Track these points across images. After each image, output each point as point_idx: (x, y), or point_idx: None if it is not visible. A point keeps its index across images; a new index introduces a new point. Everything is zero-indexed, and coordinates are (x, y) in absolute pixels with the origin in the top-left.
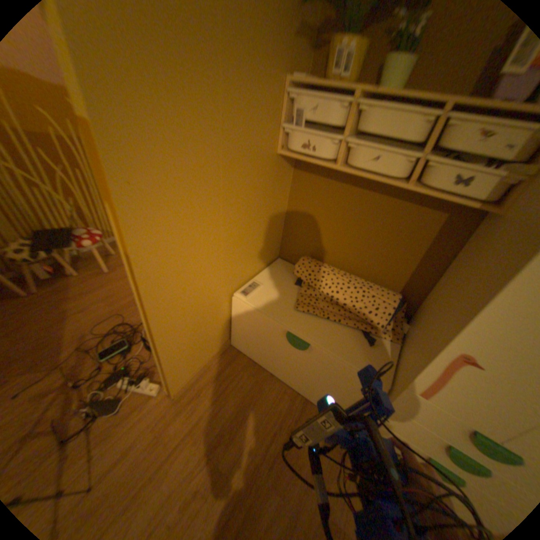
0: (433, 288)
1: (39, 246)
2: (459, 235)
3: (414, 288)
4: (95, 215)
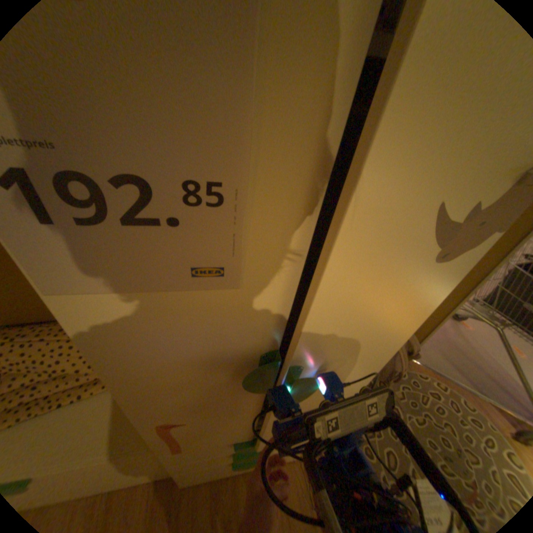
0: None
1: None
2: None
3: None
4: None
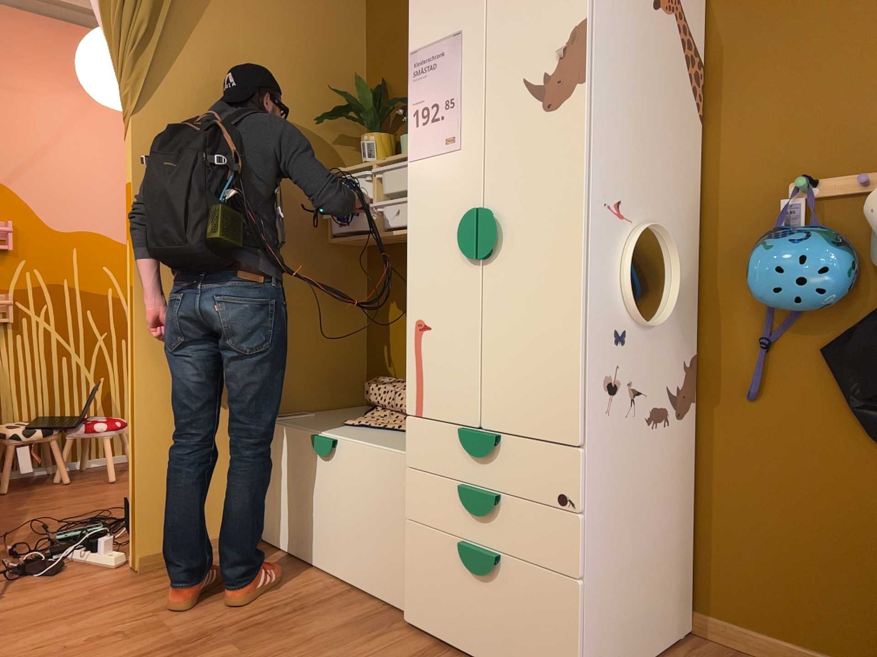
0: None
1: (35, 423)
2: None
3: None
4: (123, 406)
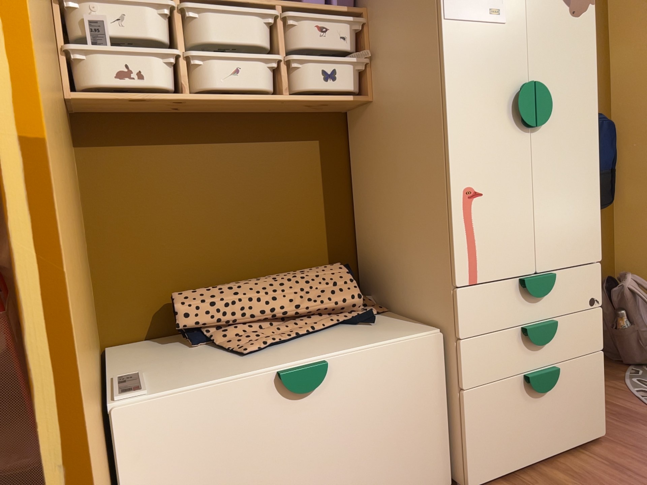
0: (356, 236)
1: None
2: (340, 158)
3: (339, 251)
4: None
